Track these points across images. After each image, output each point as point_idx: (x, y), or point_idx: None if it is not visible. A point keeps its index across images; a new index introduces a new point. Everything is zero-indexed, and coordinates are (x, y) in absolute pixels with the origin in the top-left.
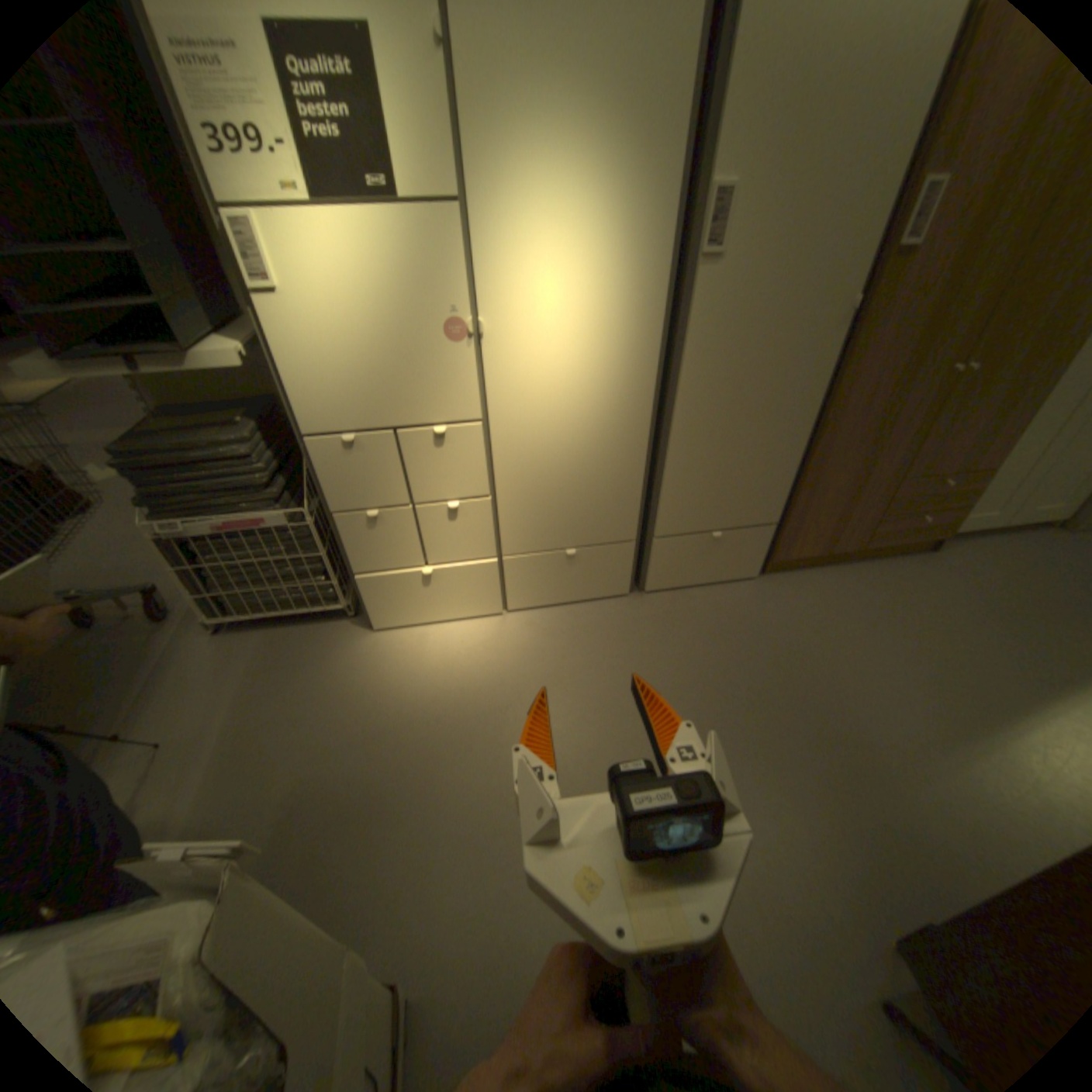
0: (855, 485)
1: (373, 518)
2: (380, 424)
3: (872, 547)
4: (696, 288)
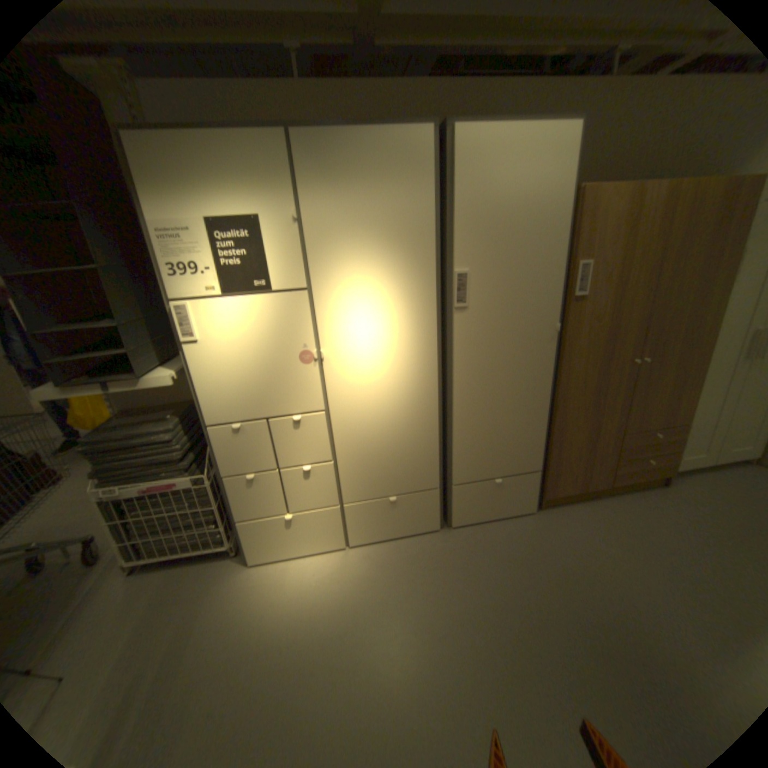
0: (591, 441)
1: (250, 480)
2: (258, 416)
3: (617, 486)
4: (454, 326)
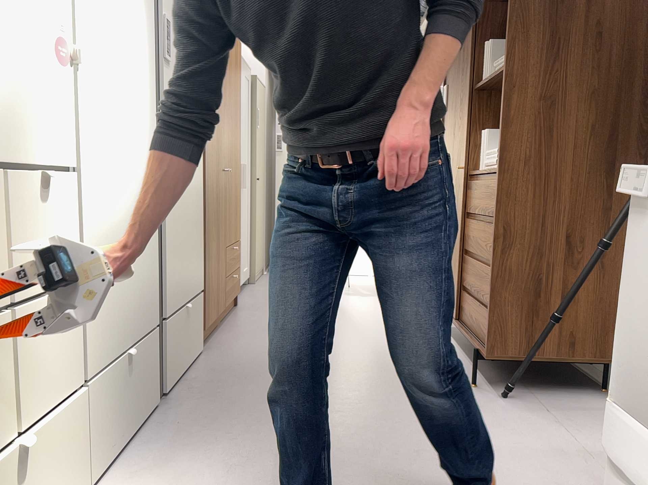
0: (216, 252)
1: None
2: None
3: (226, 305)
4: (161, 81)
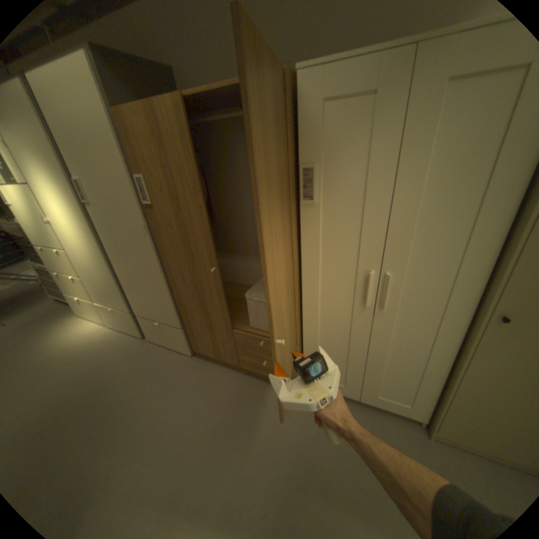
0: (206, 322)
1: (57, 275)
2: (45, 246)
3: (243, 367)
4: (90, 214)
